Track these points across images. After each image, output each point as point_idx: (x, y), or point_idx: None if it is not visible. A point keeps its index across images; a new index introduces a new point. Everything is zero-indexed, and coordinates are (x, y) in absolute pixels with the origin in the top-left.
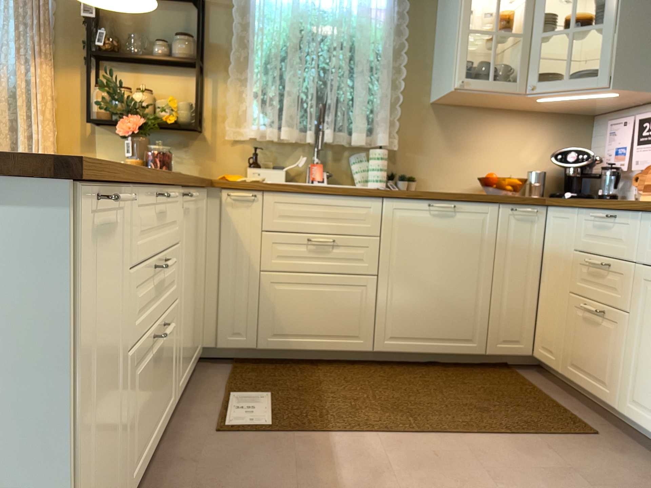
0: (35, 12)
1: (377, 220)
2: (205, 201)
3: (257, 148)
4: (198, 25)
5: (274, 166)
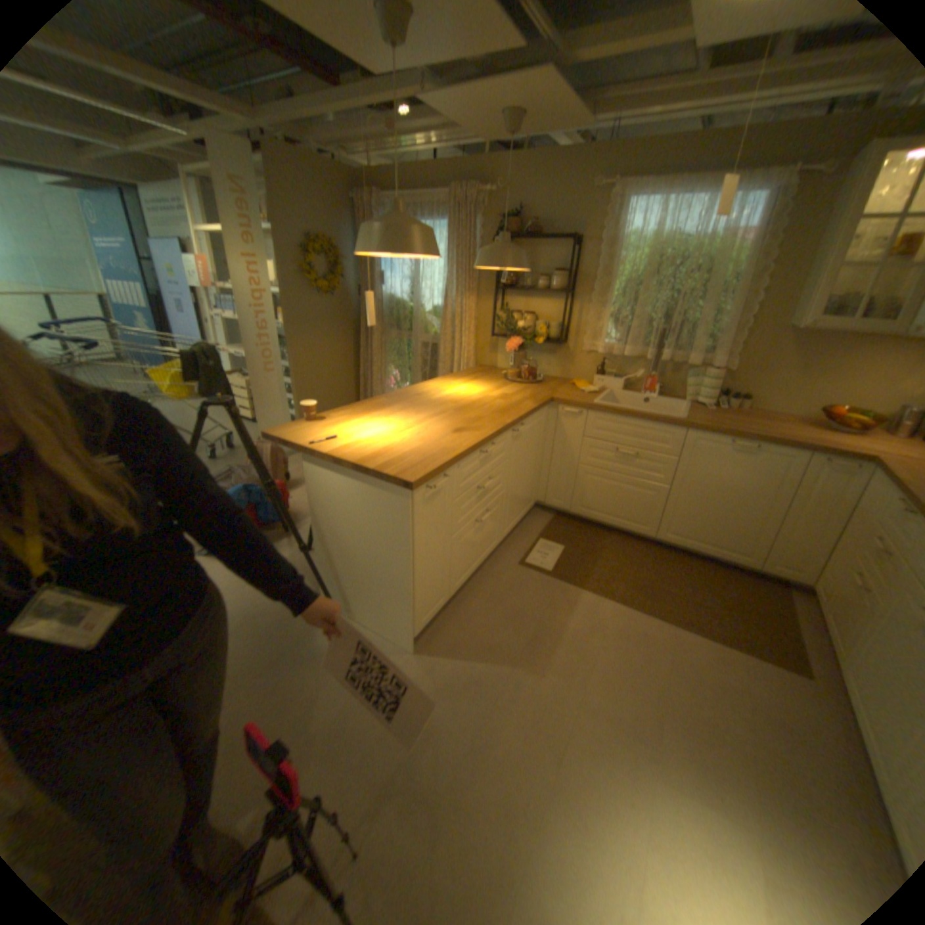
0: (465, 261)
1: (678, 445)
2: (547, 412)
3: (604, 359)
4: (573, 257)
5: (615, 376)
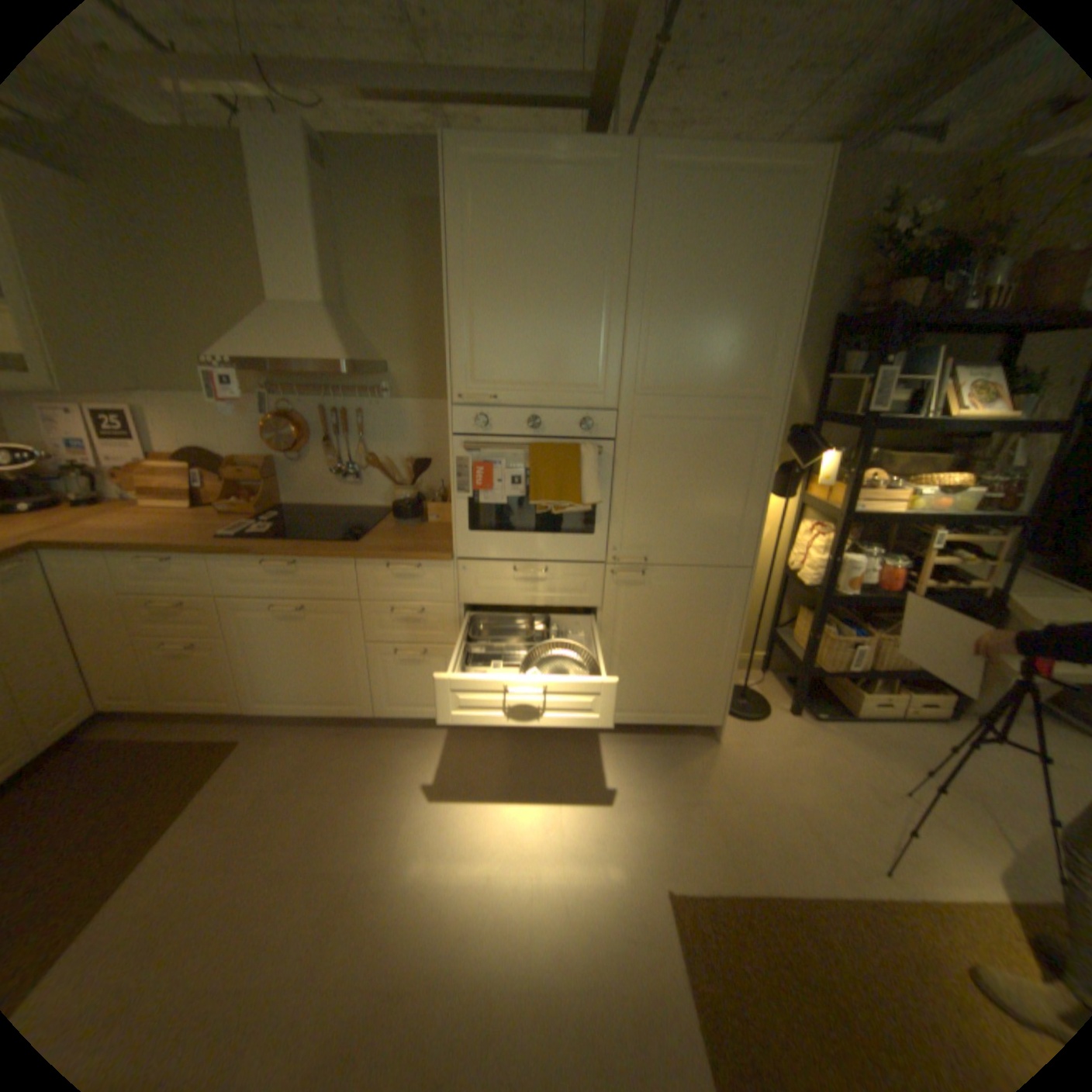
0: None
1: None
2: None
3: None
4: None
5: None
